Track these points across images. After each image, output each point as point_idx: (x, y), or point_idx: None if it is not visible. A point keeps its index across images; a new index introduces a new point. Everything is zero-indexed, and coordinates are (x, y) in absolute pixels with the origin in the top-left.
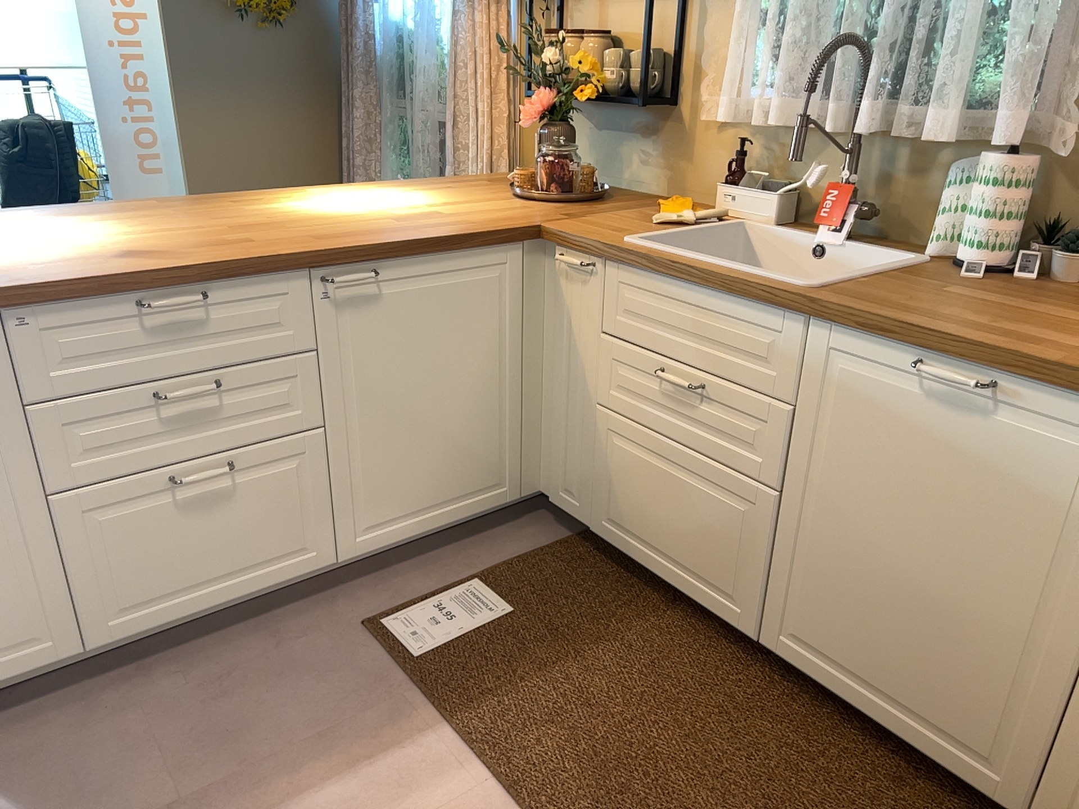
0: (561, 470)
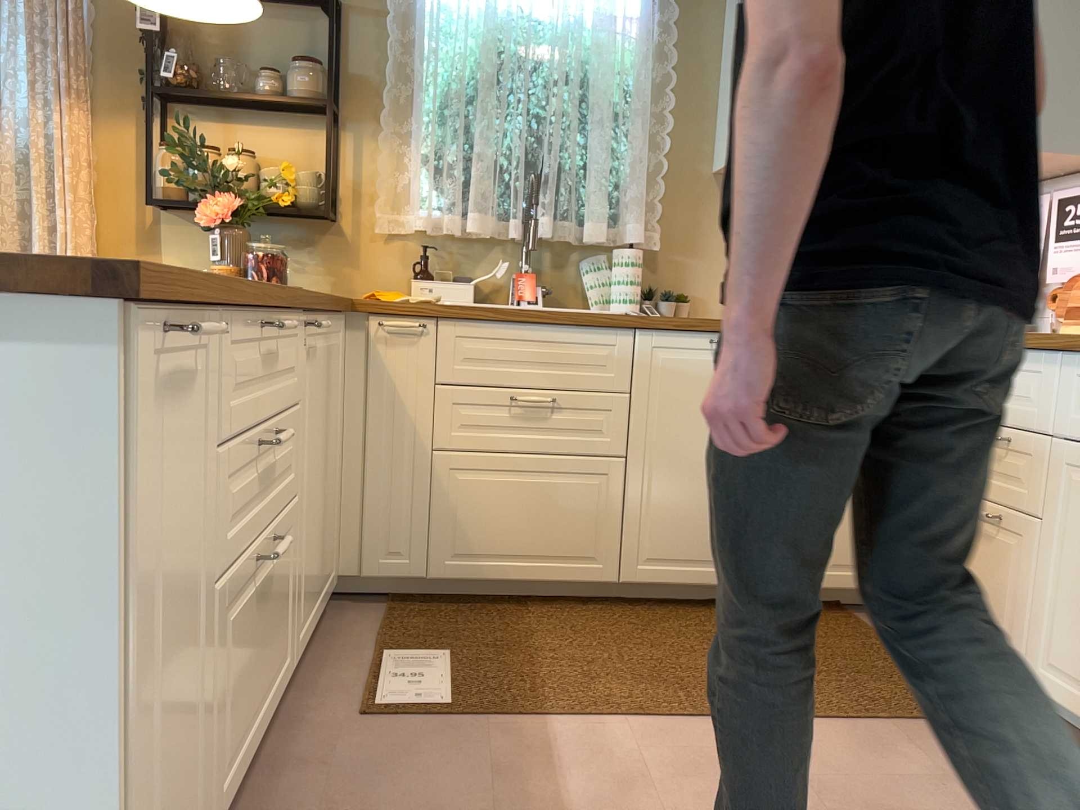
0: (379, 537)
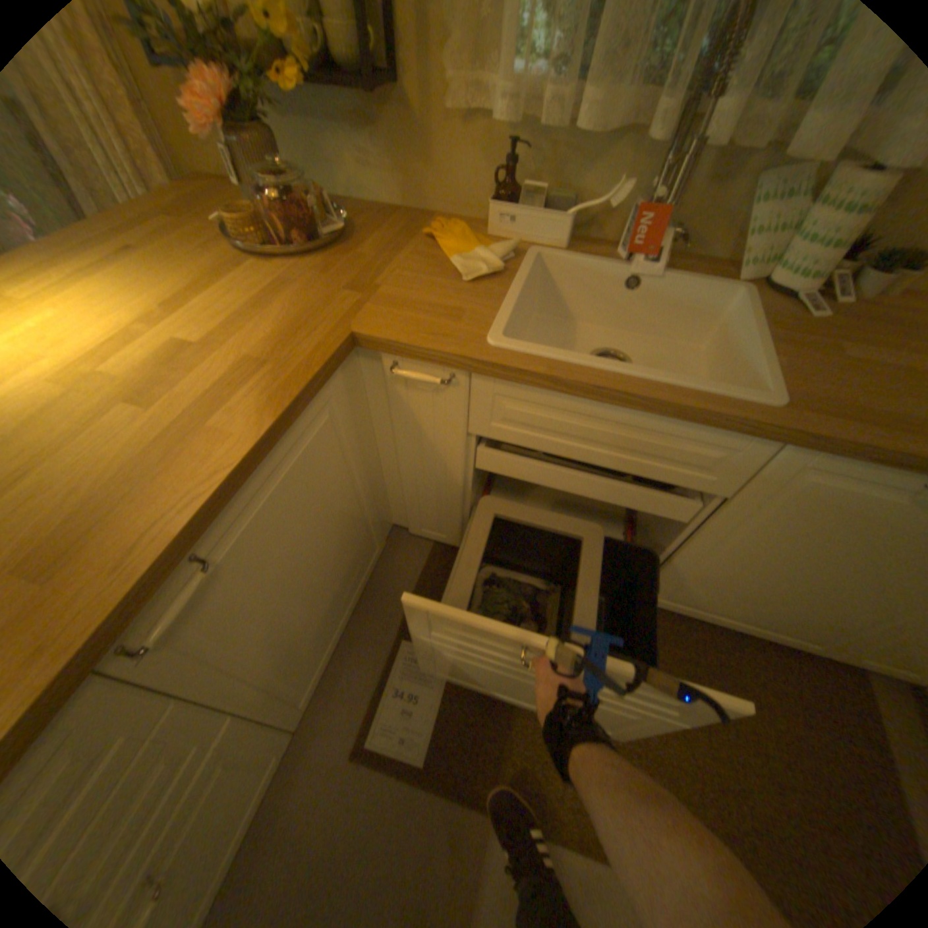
0: (421, 518)
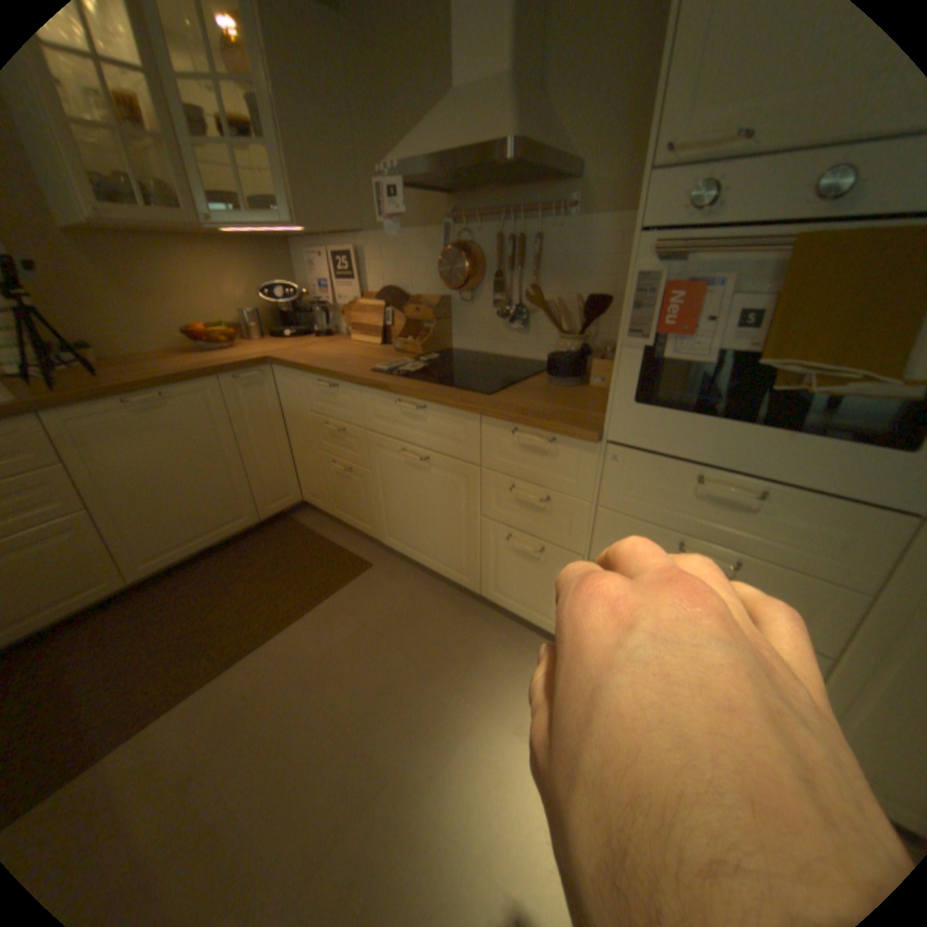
0: None
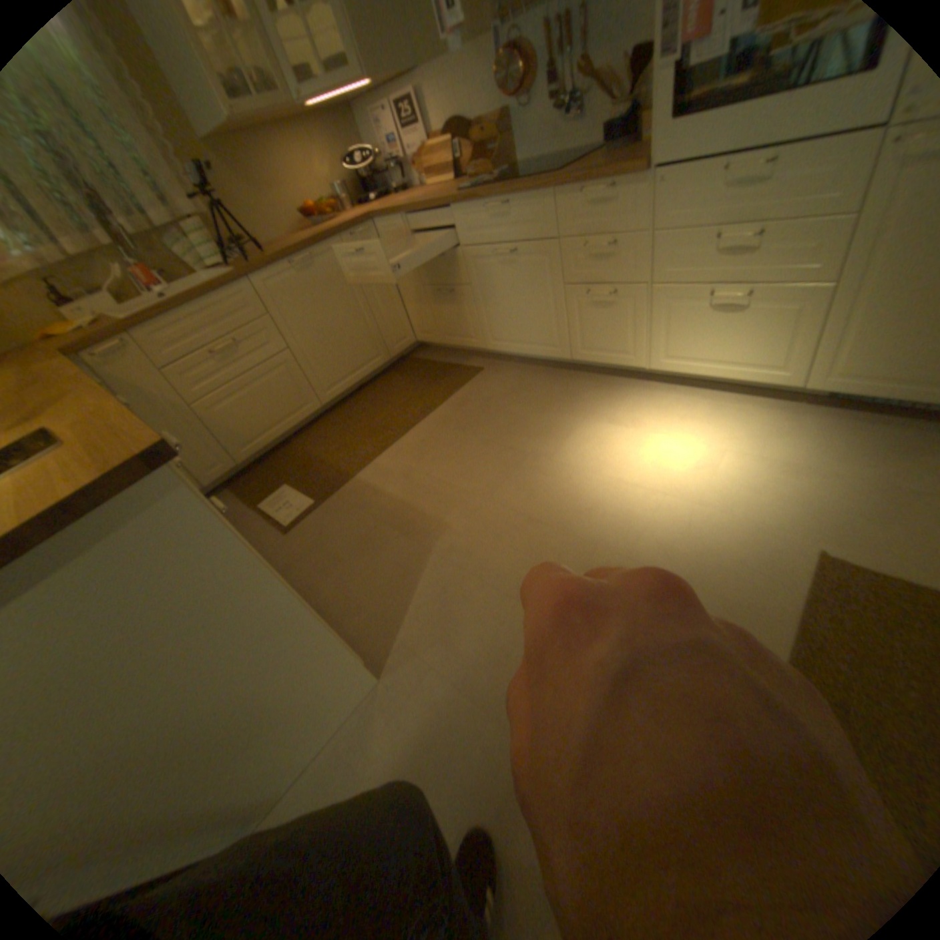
0: (196, 463)
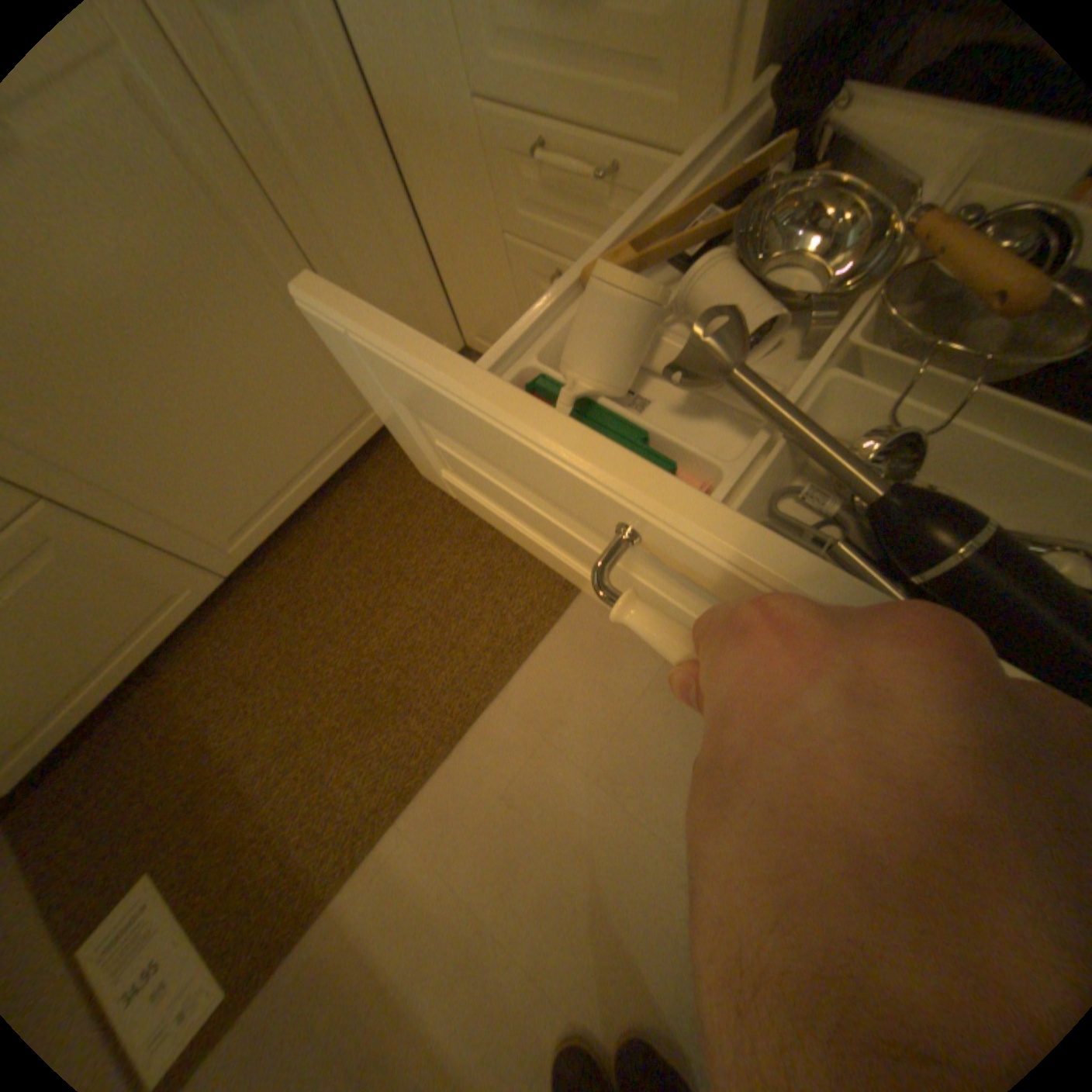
0: None
